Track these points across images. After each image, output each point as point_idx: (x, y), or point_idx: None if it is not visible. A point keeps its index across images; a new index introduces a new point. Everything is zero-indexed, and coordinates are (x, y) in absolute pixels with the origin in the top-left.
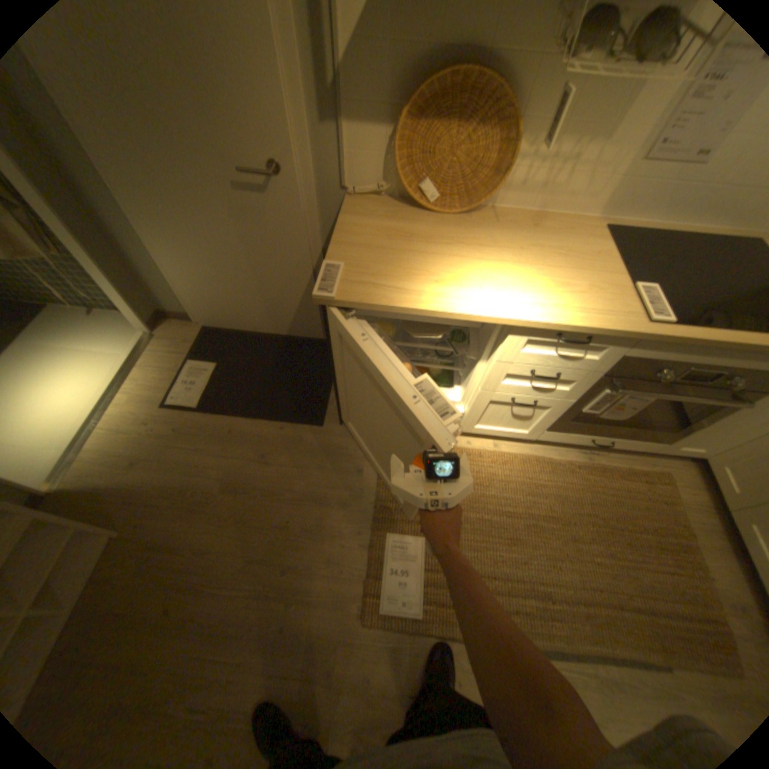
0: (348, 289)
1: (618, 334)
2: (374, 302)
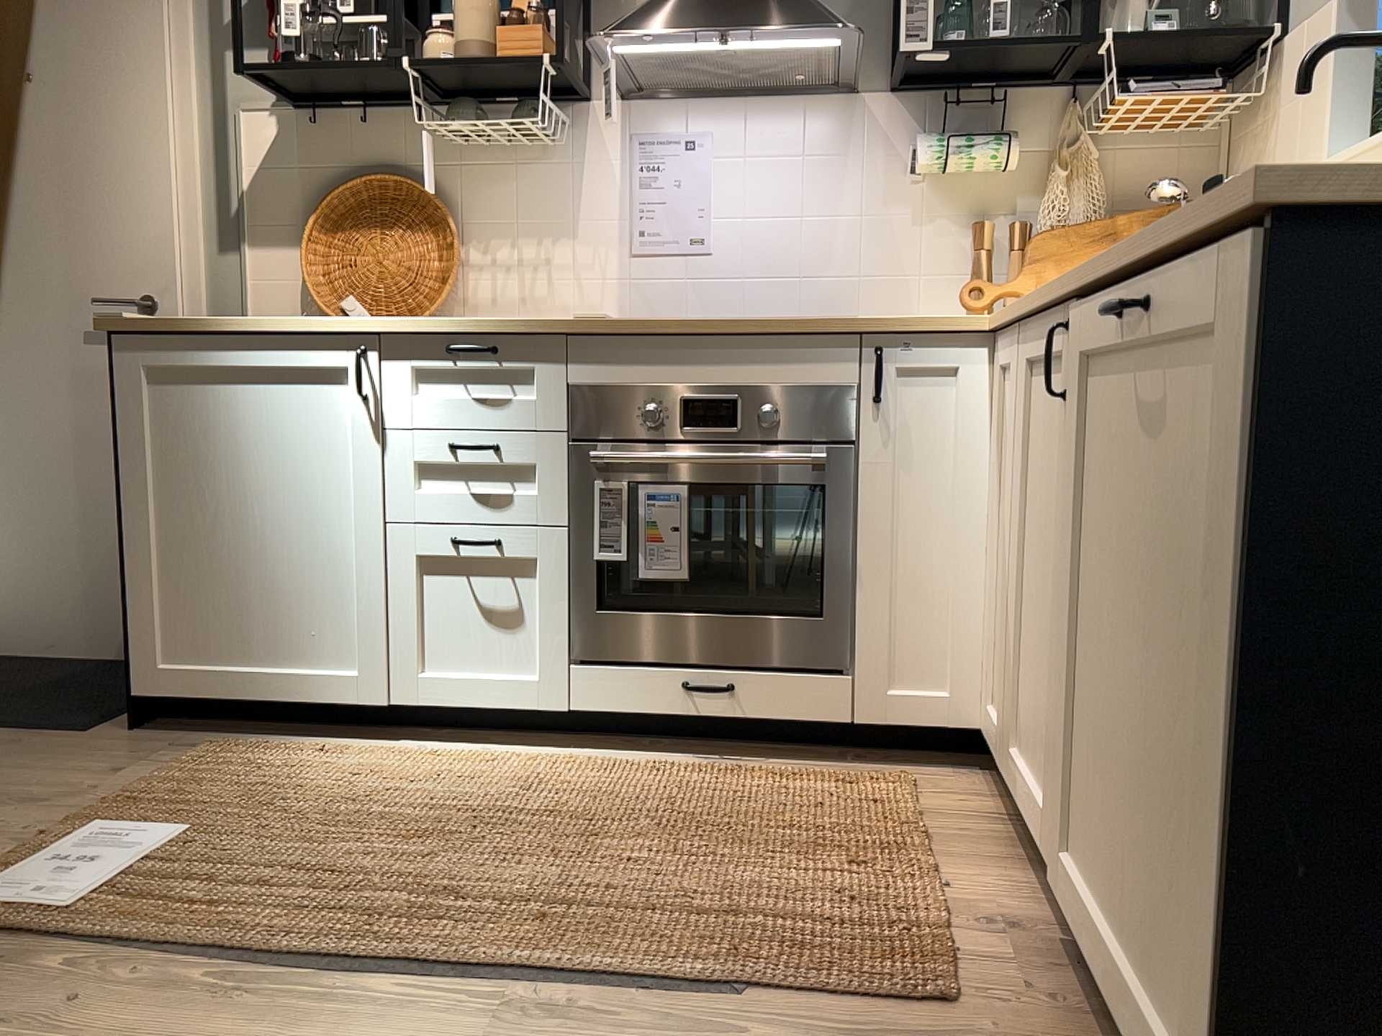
0: (149, 319)
1: (516, 327)
2: (175, 319)
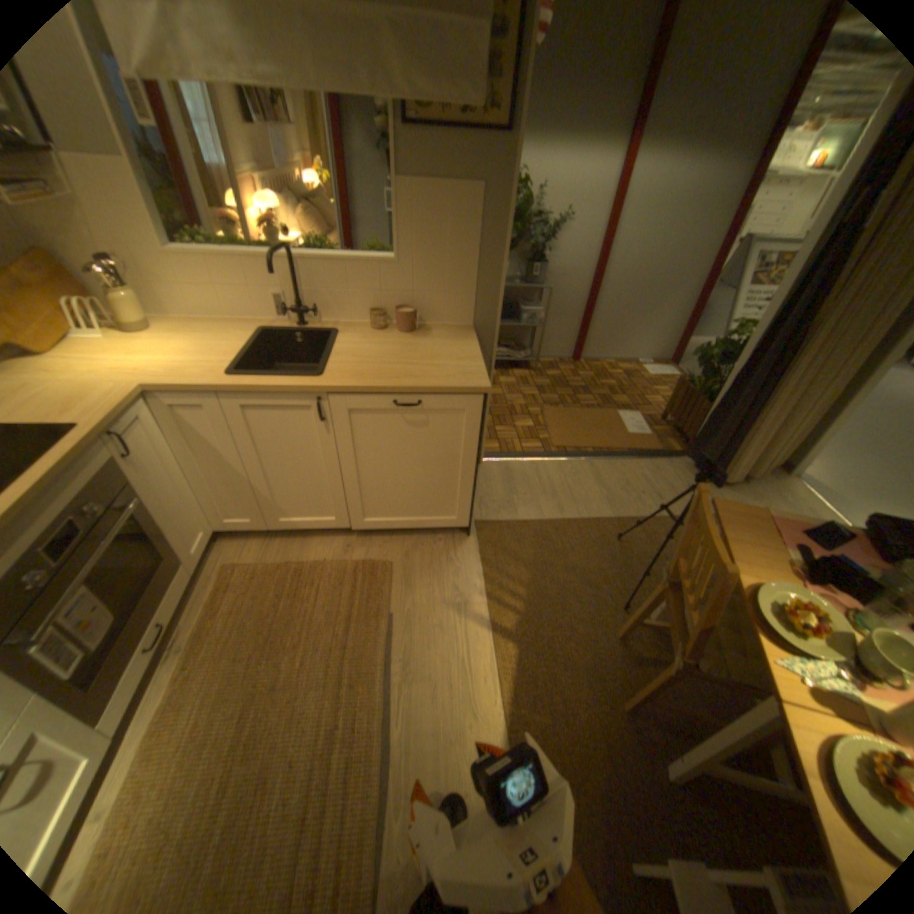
0: None
1: None
2: None
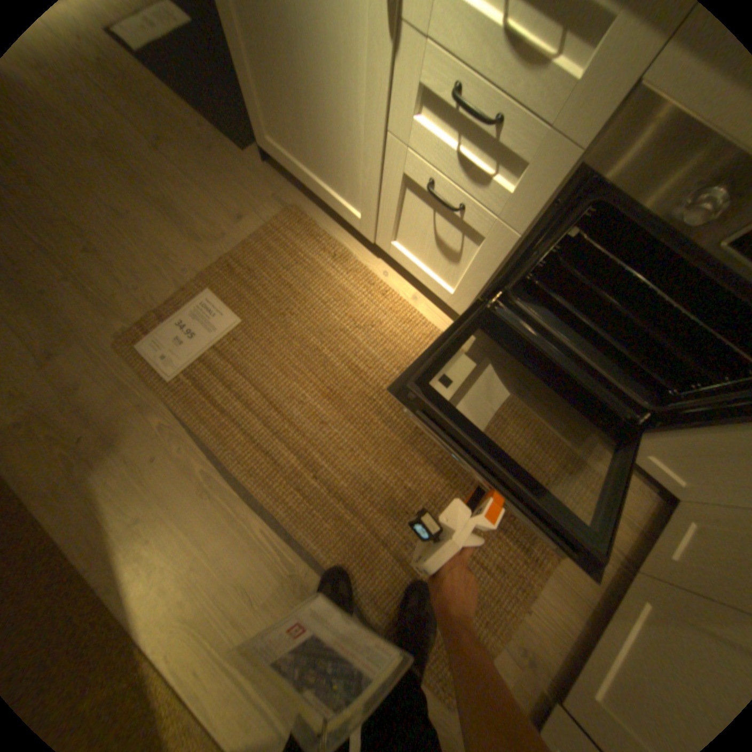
0: None
1: None
2: None
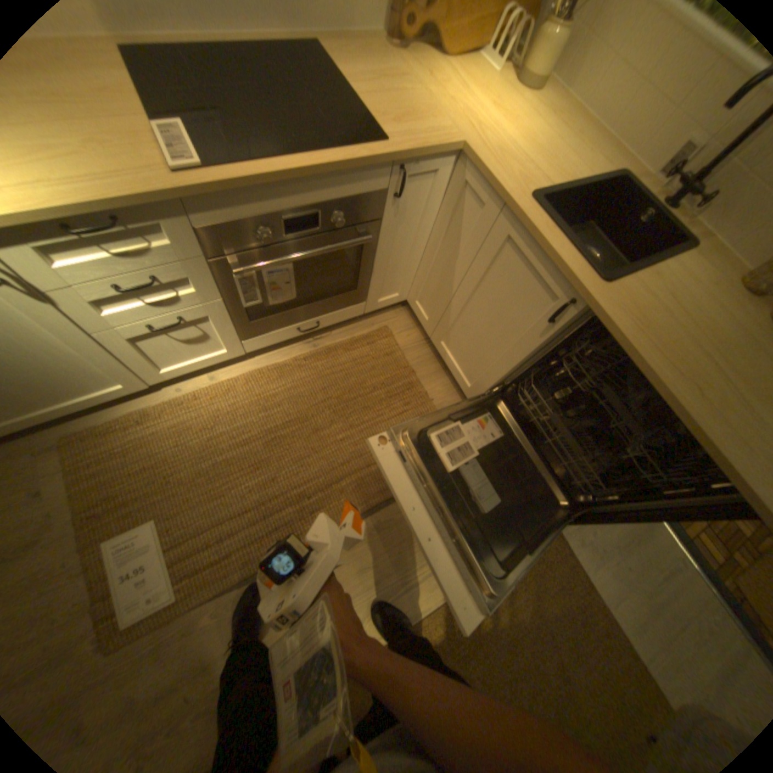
0: None
1: (131, 201)
2: None
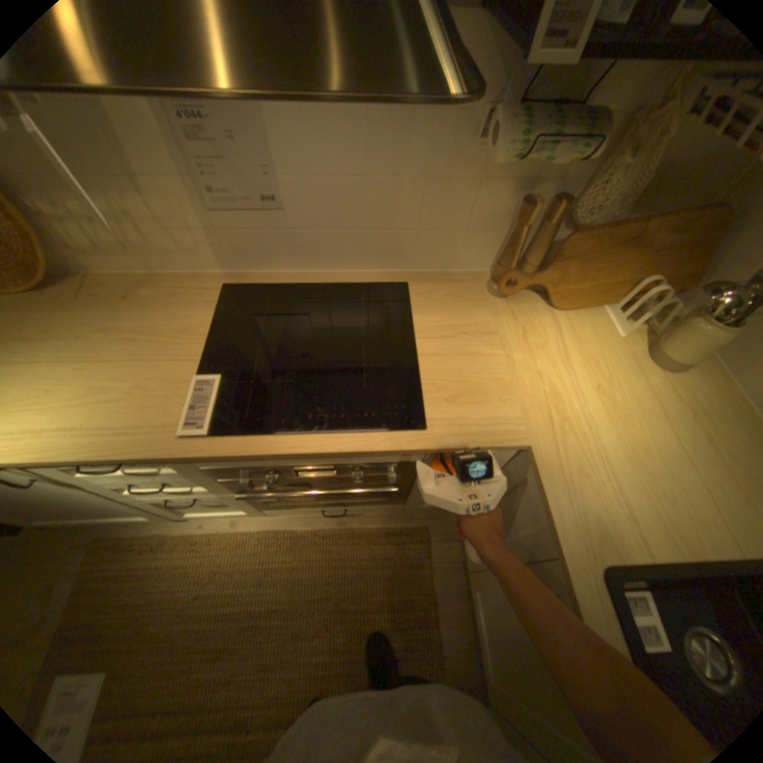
0: None
1: (130, 462)
2: None
